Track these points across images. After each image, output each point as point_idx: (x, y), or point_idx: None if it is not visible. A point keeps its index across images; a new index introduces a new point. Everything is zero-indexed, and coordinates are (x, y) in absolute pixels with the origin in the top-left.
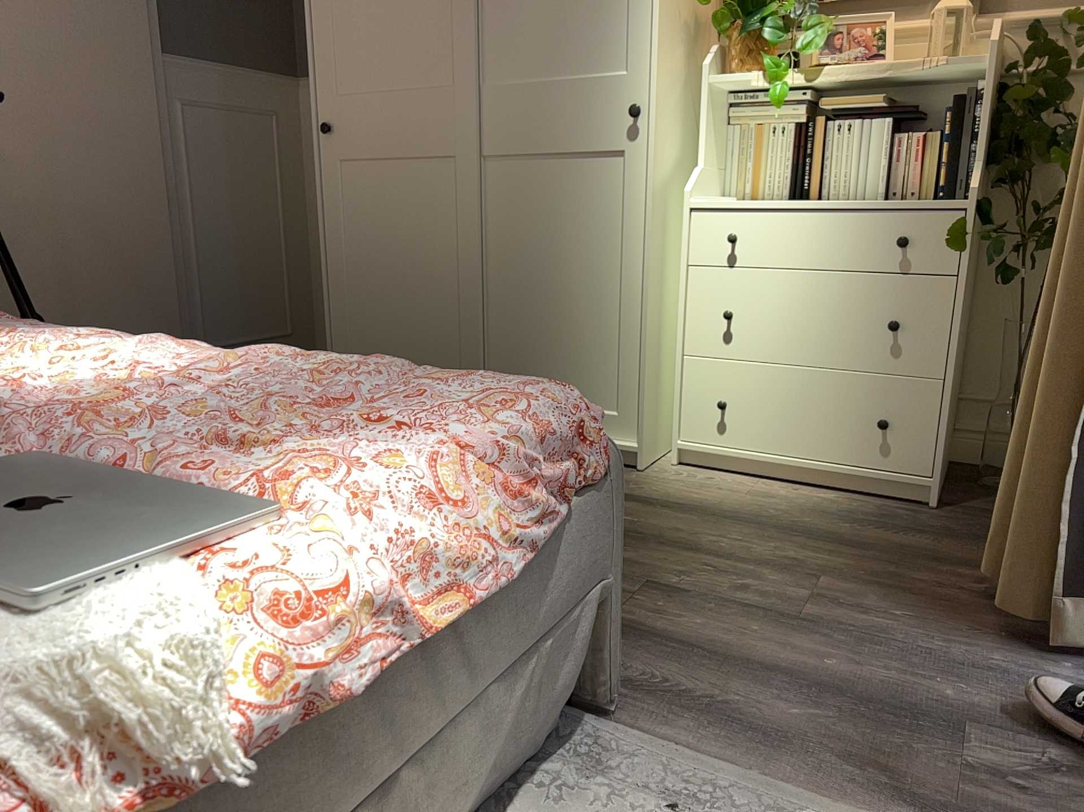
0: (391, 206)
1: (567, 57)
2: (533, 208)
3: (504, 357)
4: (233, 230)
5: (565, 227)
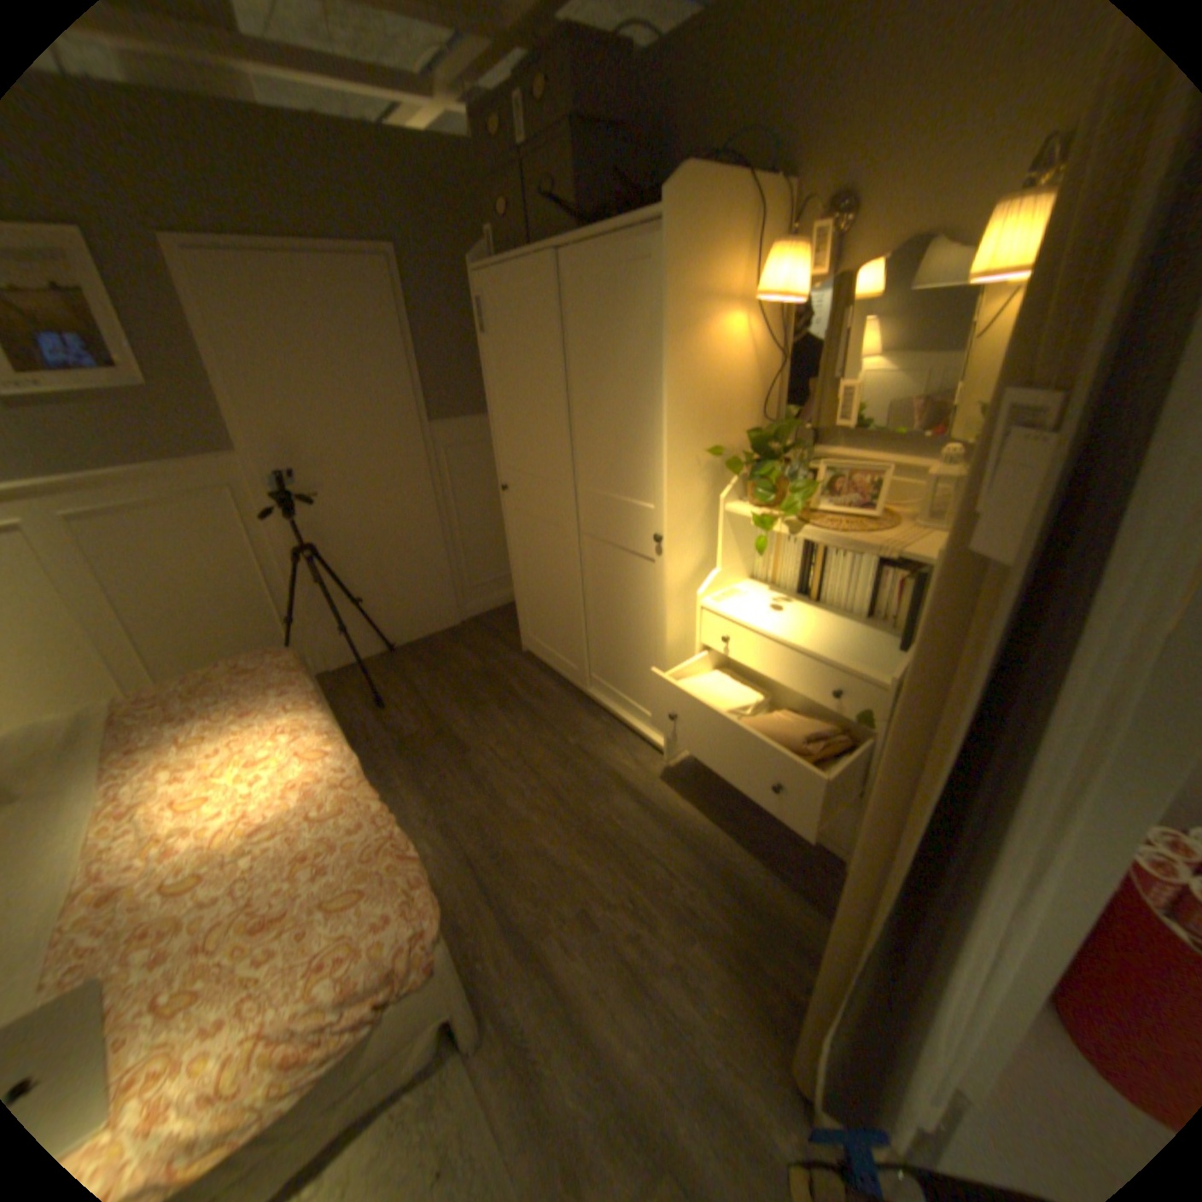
0: (536, 545)
1: (619, 483)
2: (606, 575)
3: (597, 656)
4: (479, 518)
5: (623, 594)
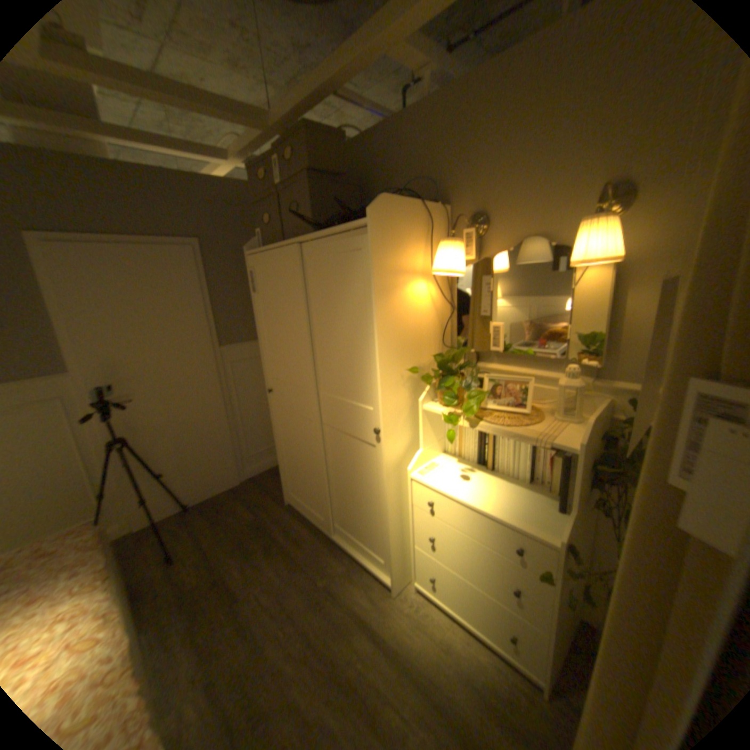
0: (291, 431)
1: (347, 391)
2: (341, 454)
3: (337, 512)
4: (254, 409)
5: (354, 468)
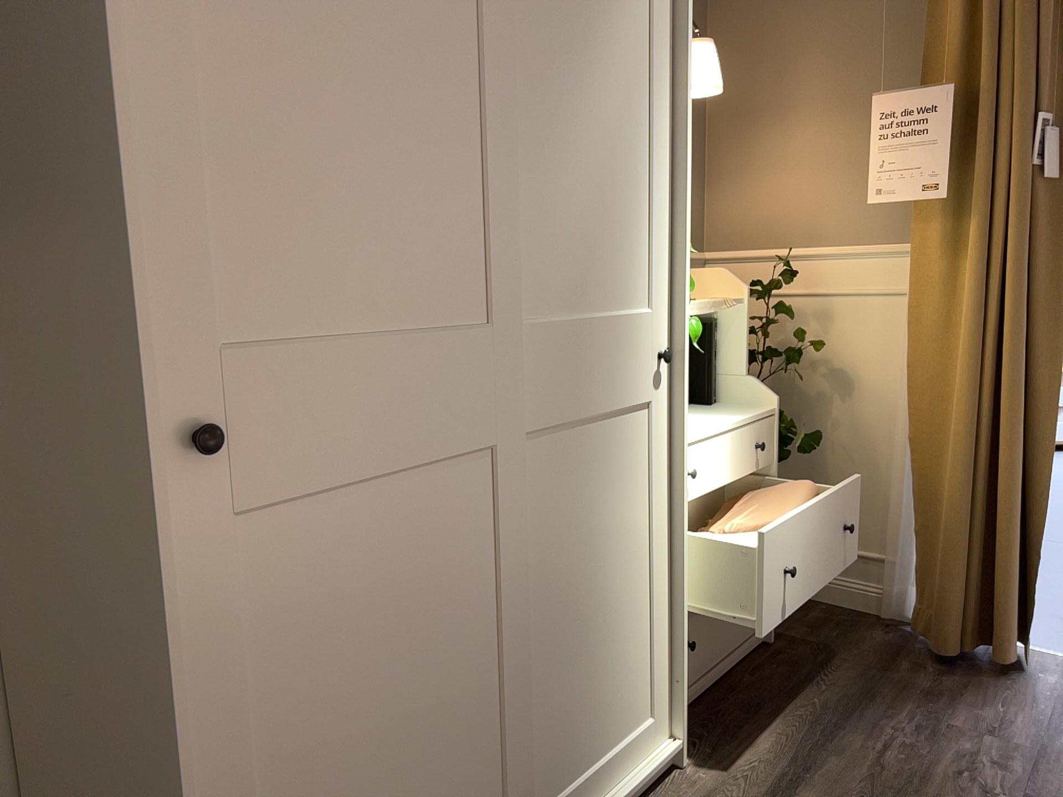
0: (363, 579)
1: (601, 282)
2: (570, 498)
3: (540, 746)
4: None
5: (602, 511)
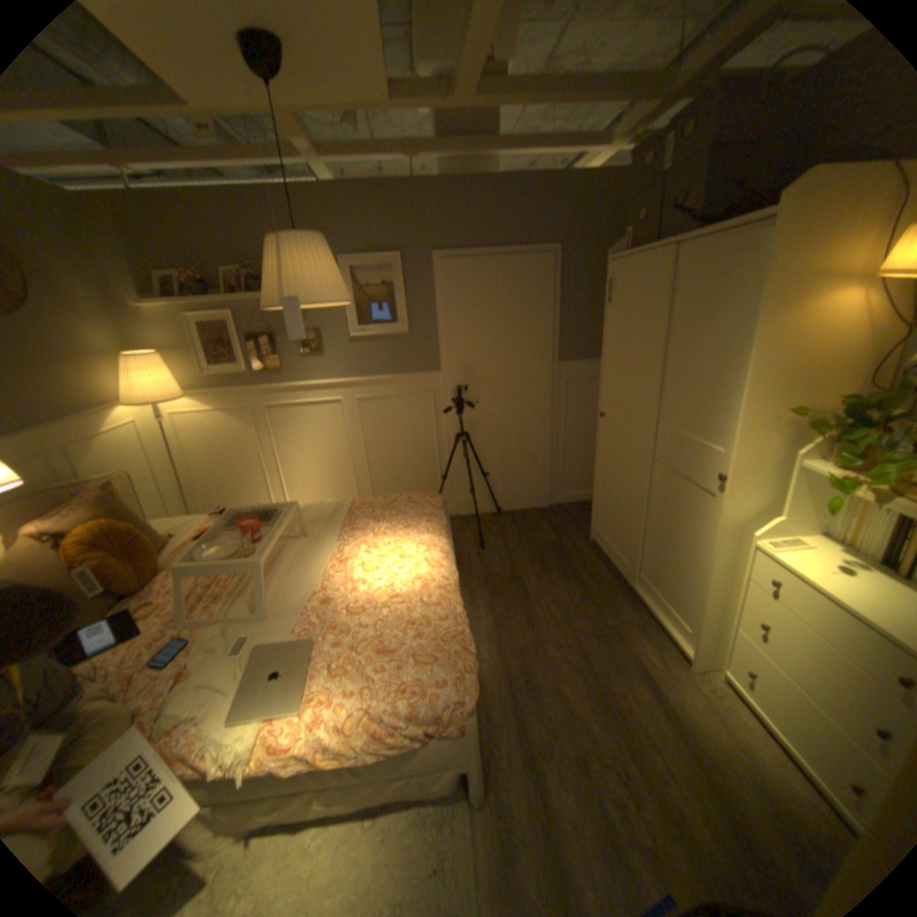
0: (617, 462)
1: (696, 425)
2: (670, 497)
3: (650, 562)
4: (581, 434)
5: (682, 516)
